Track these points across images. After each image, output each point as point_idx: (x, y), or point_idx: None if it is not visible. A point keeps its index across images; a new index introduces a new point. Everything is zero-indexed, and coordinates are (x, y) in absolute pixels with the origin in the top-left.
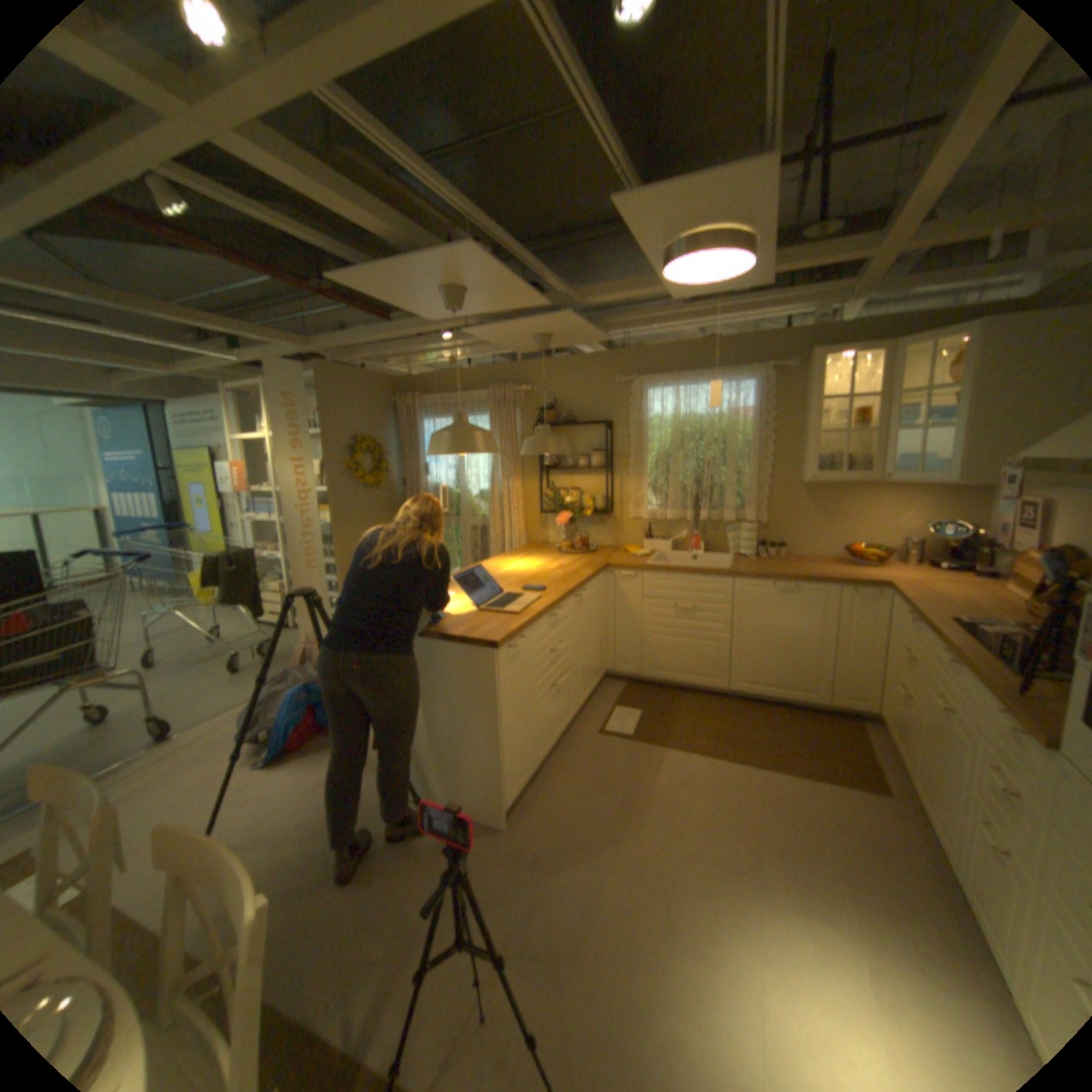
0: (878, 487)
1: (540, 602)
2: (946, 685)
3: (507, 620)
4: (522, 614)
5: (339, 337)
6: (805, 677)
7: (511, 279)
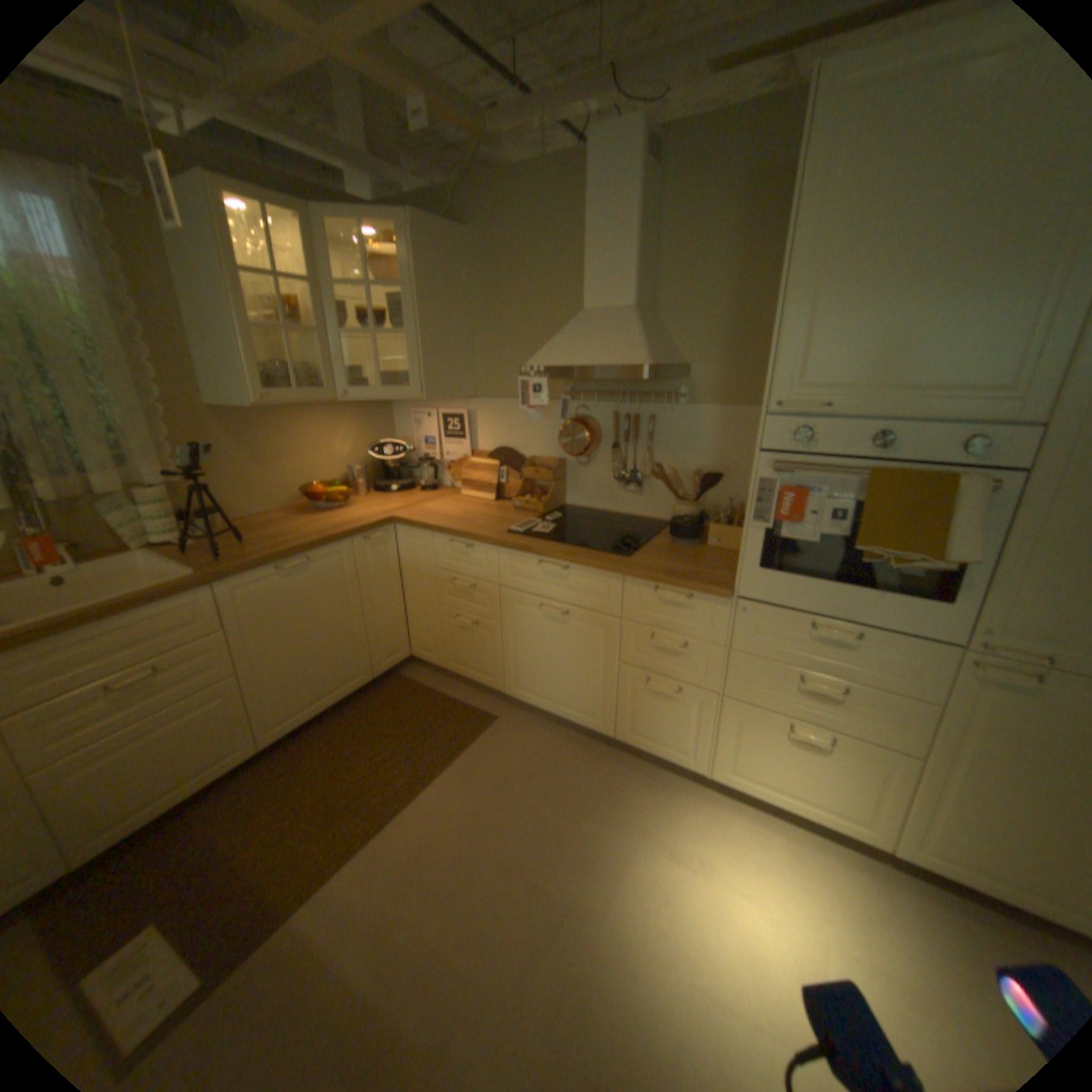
0: (302, 411)
1: None
2: (542, 591)
3: None
4: None
5: None
6: (343, 665)
7: None
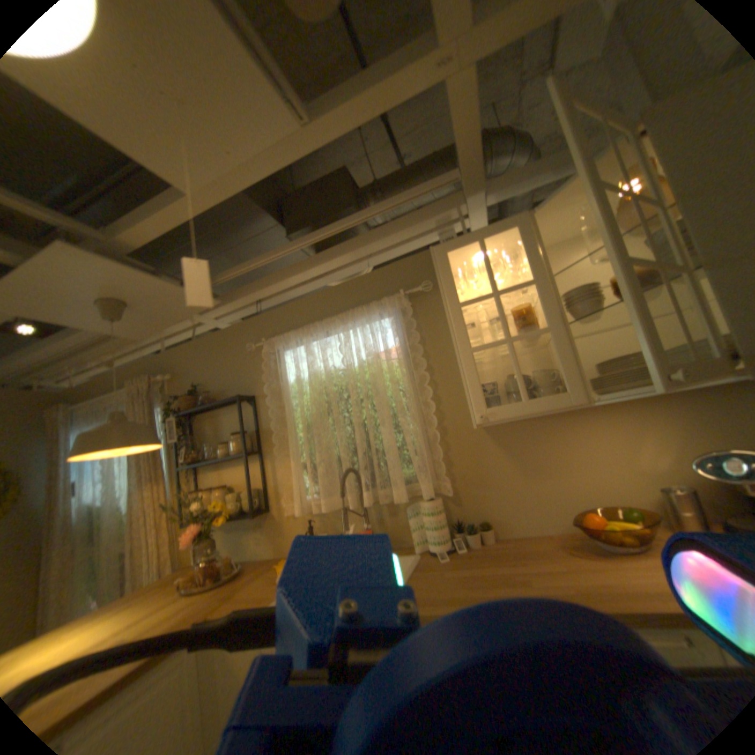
0: (588, 417)
1: None
2: None
3: None
4: None
5: None
6: None
7: None
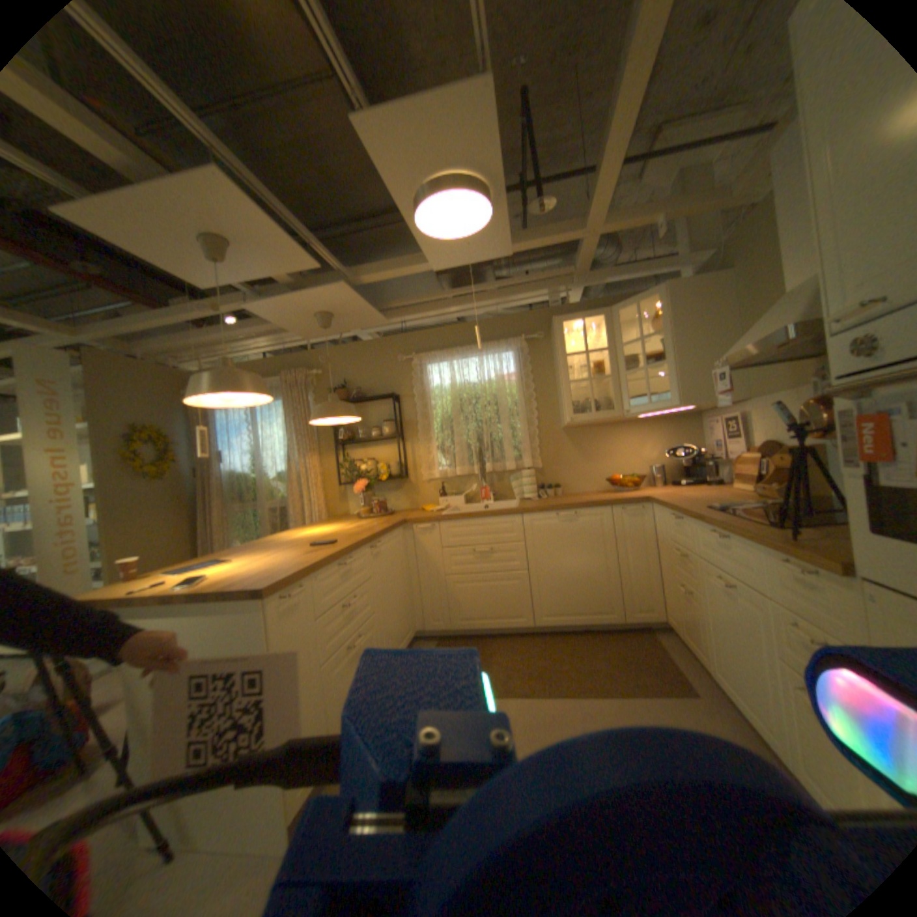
0: (620, 428)
1: (326, 551)
2: (718, 563)
3: (282, 569)
4: (302, 562)
5: (112, 323)
6: (597, 599)
7: (272, 225)
